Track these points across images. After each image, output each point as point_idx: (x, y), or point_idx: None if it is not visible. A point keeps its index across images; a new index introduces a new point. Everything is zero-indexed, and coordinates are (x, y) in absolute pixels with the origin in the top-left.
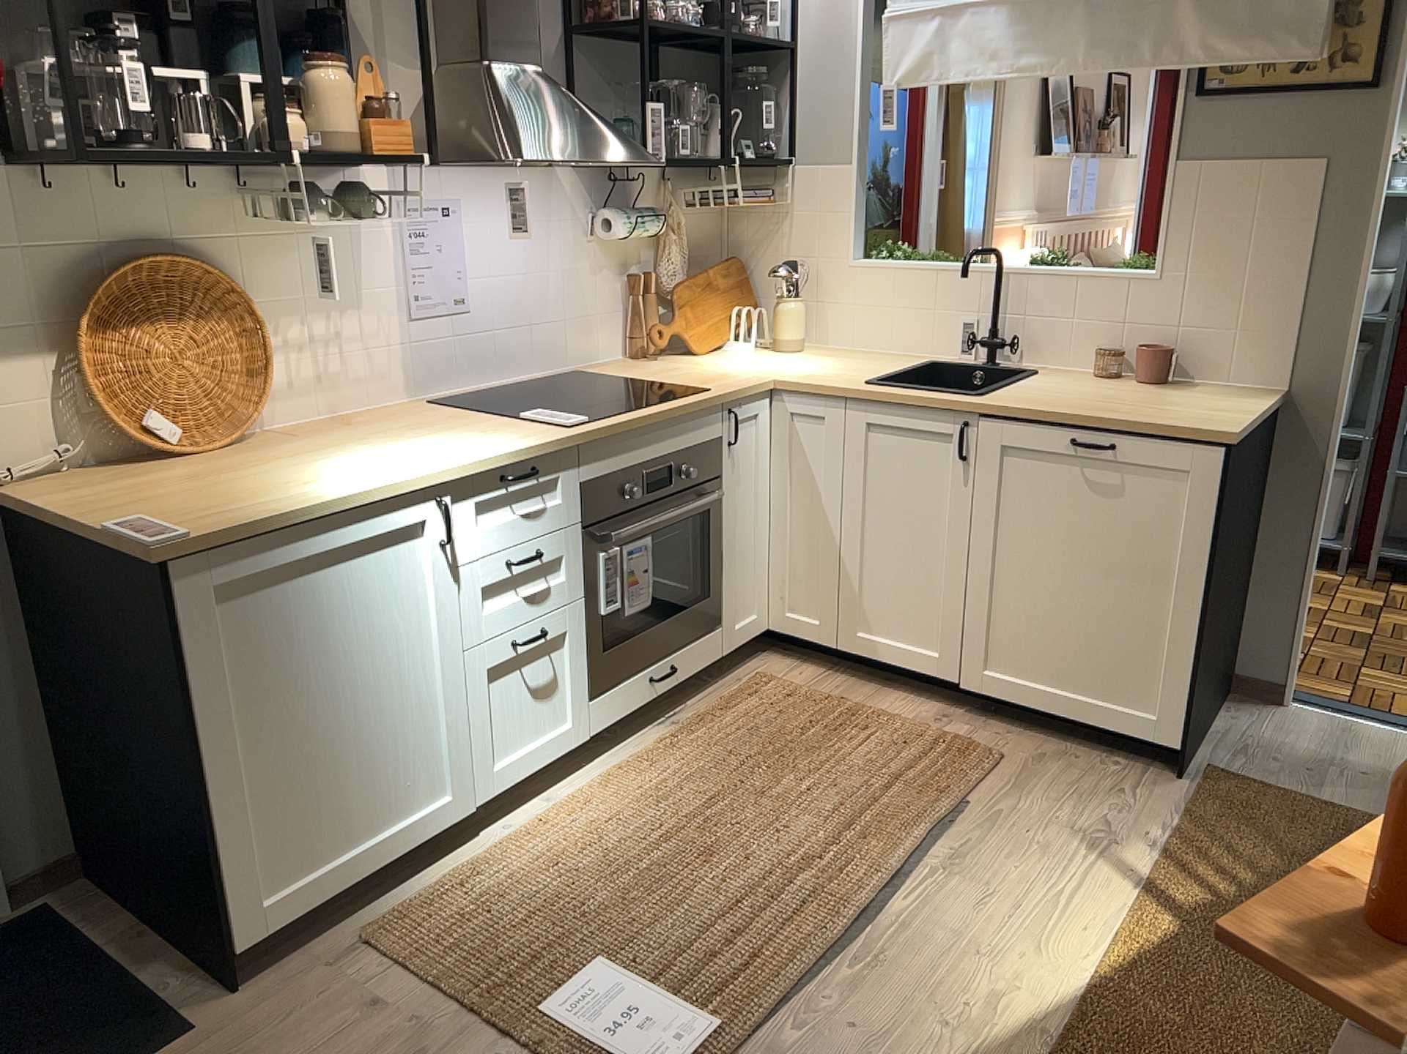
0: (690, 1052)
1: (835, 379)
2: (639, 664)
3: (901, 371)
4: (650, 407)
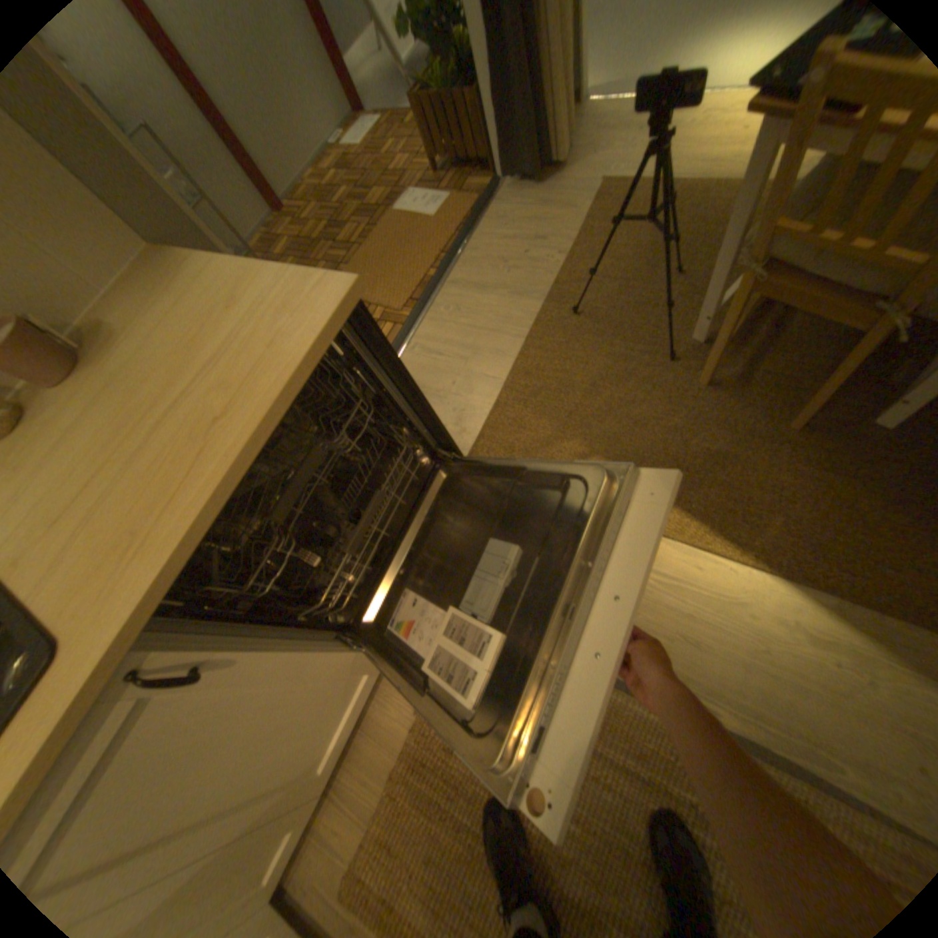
0: None
1: None
2: None
3: None
4: None
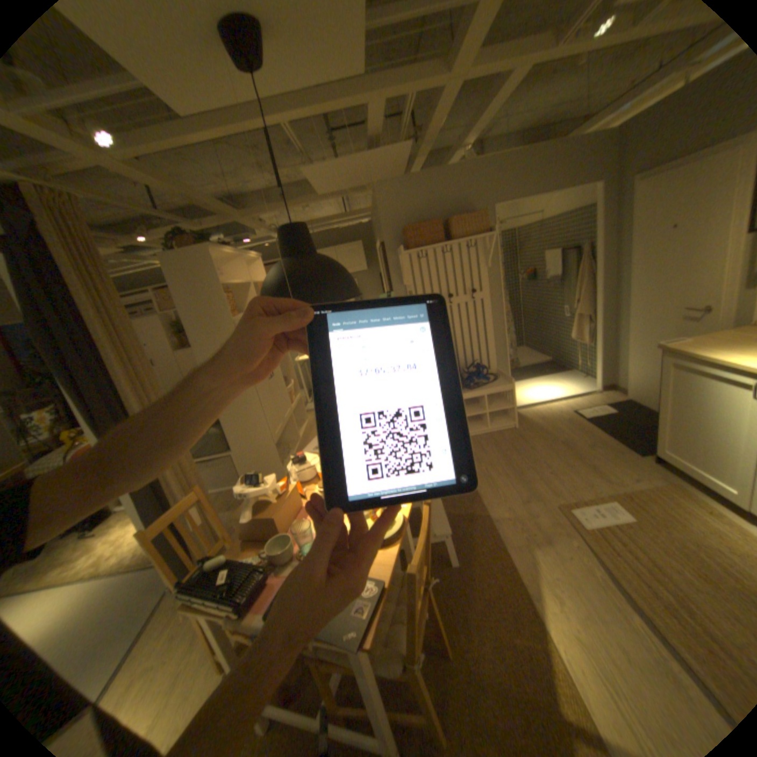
0: (581, 520)
1: None
2: None
3: None
4: None
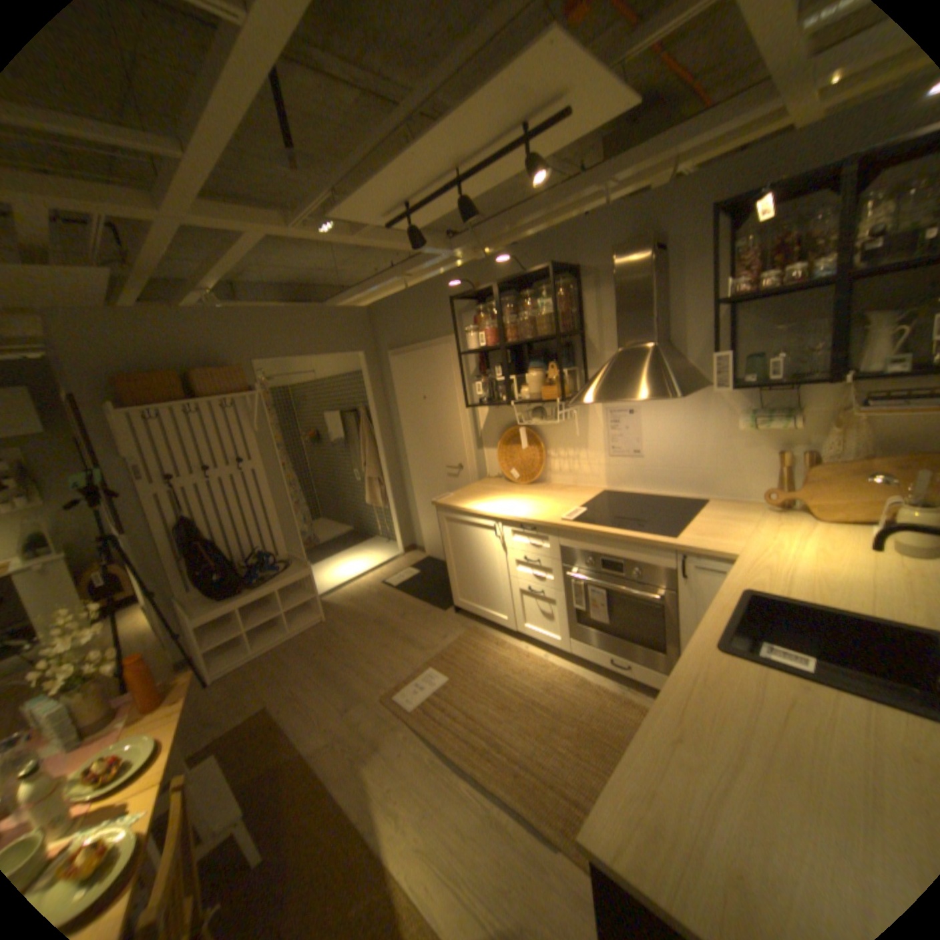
0: (402, 705)
1: (755, 579)
2: (621, 652)
3: (842, 611)
4: (611, 530)
